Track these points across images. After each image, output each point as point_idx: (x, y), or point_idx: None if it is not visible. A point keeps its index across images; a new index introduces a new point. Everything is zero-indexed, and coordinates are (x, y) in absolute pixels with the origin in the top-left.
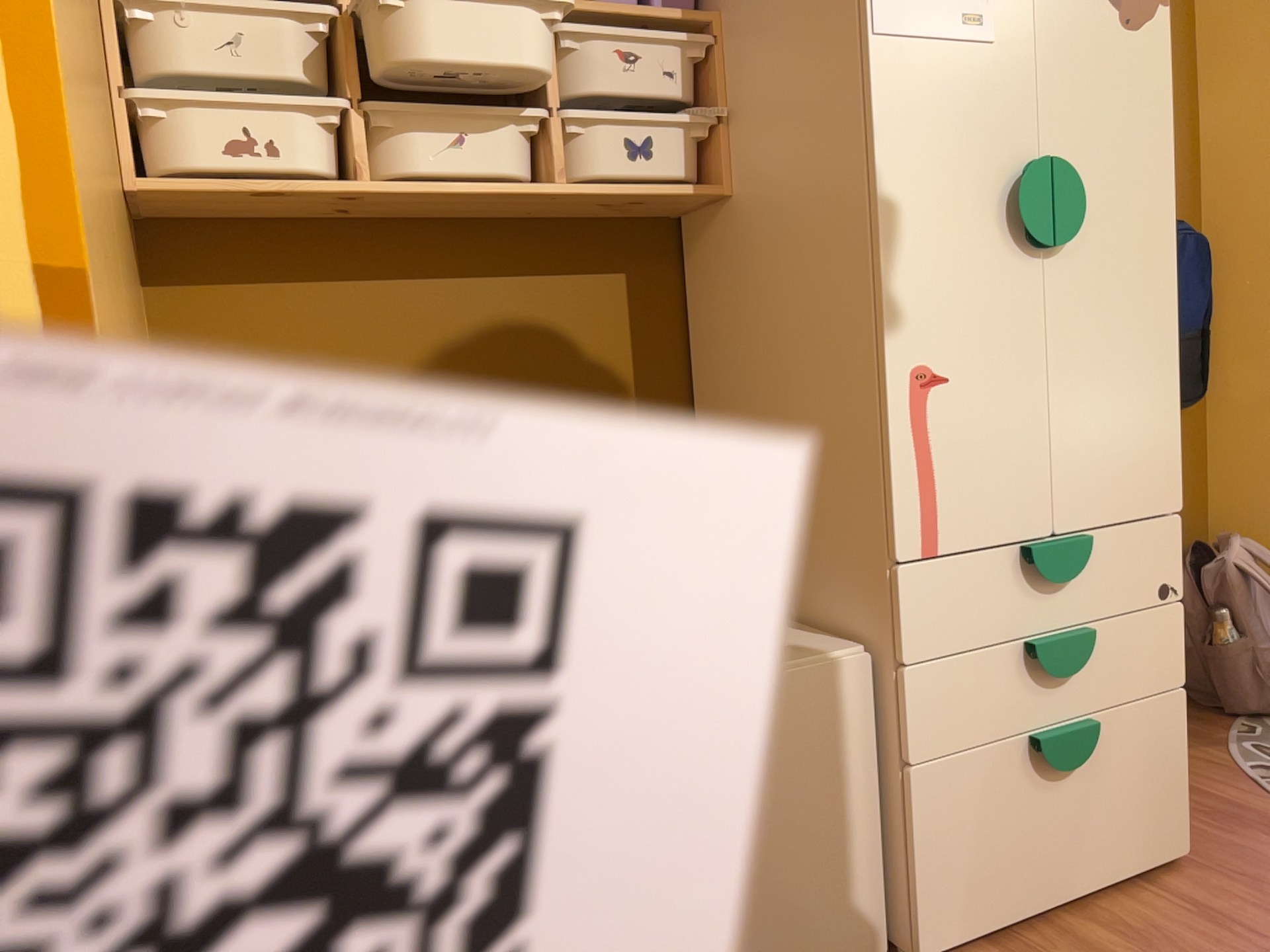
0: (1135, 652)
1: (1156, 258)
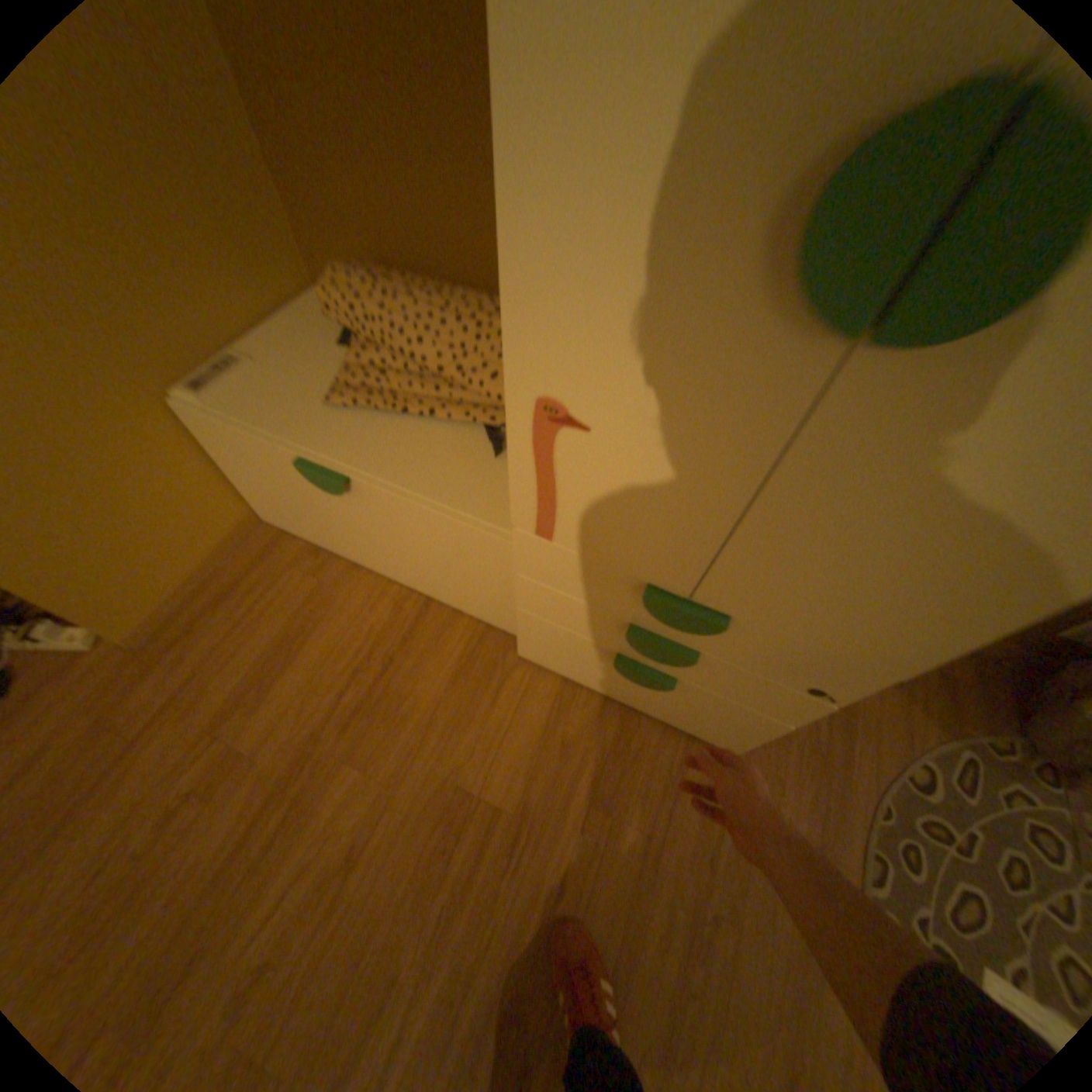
0: (747, 688)
1: None
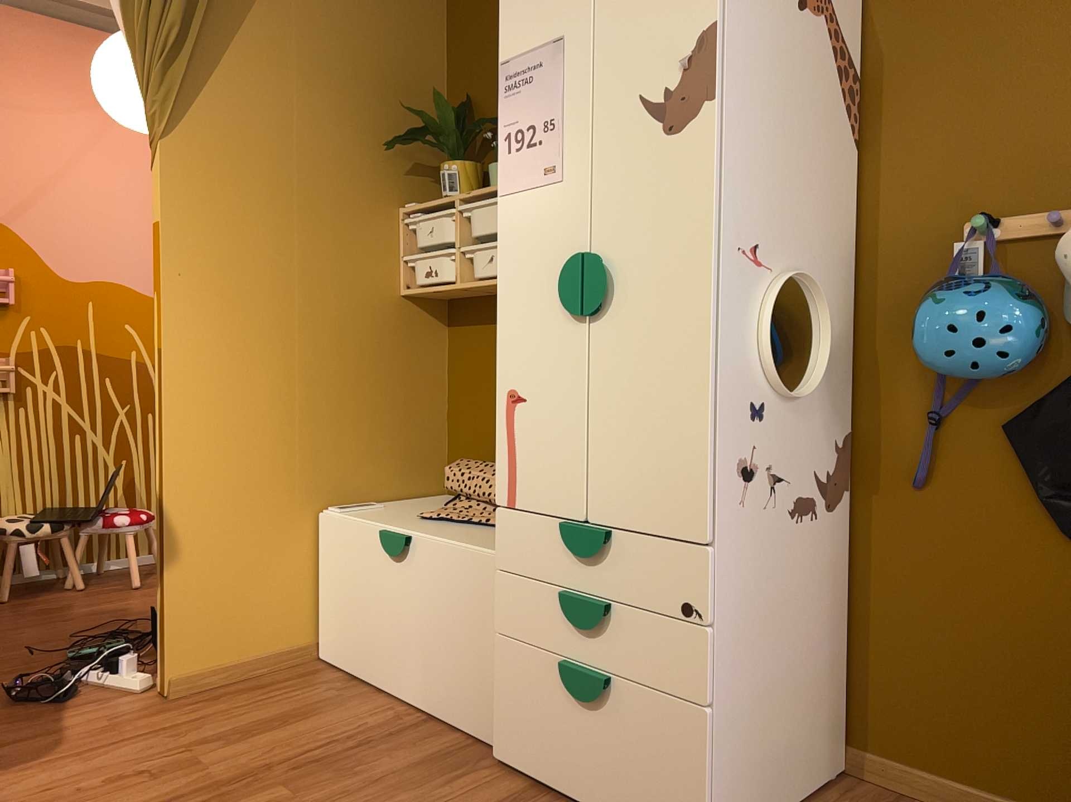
0: (654, 649)
1: (688, 318)
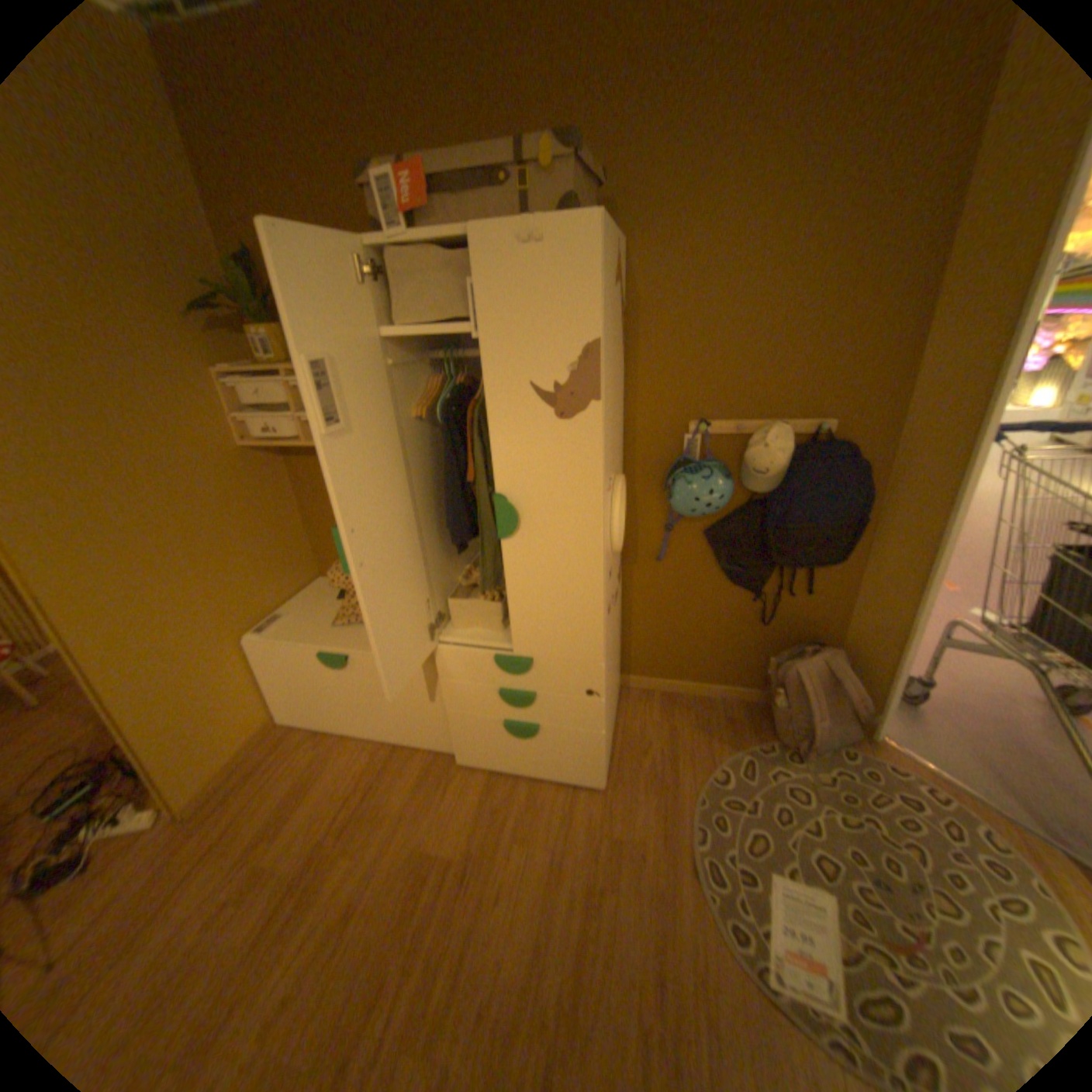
0: (567, 711)
1: (583, 547)
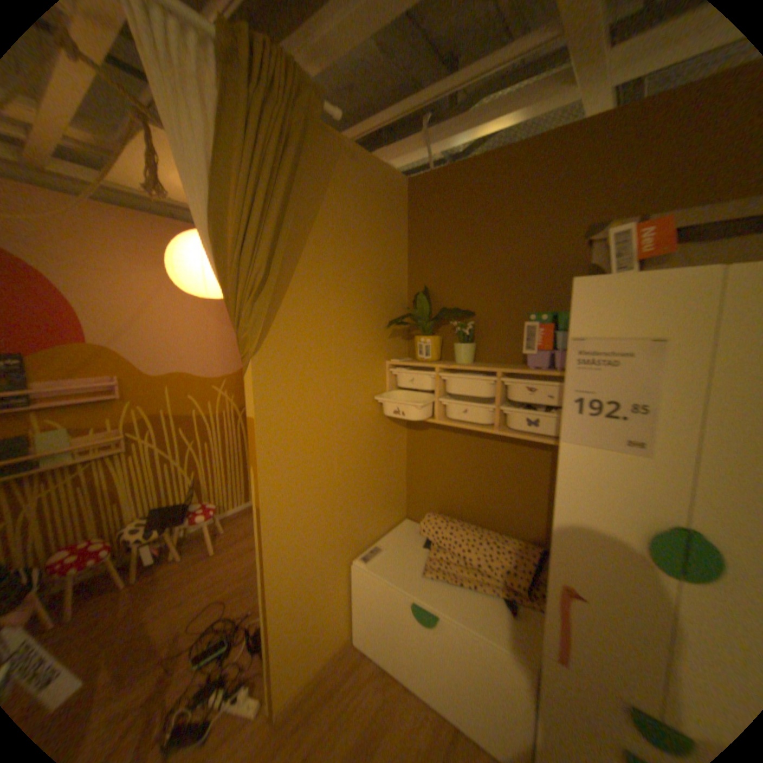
0: None
1: None
